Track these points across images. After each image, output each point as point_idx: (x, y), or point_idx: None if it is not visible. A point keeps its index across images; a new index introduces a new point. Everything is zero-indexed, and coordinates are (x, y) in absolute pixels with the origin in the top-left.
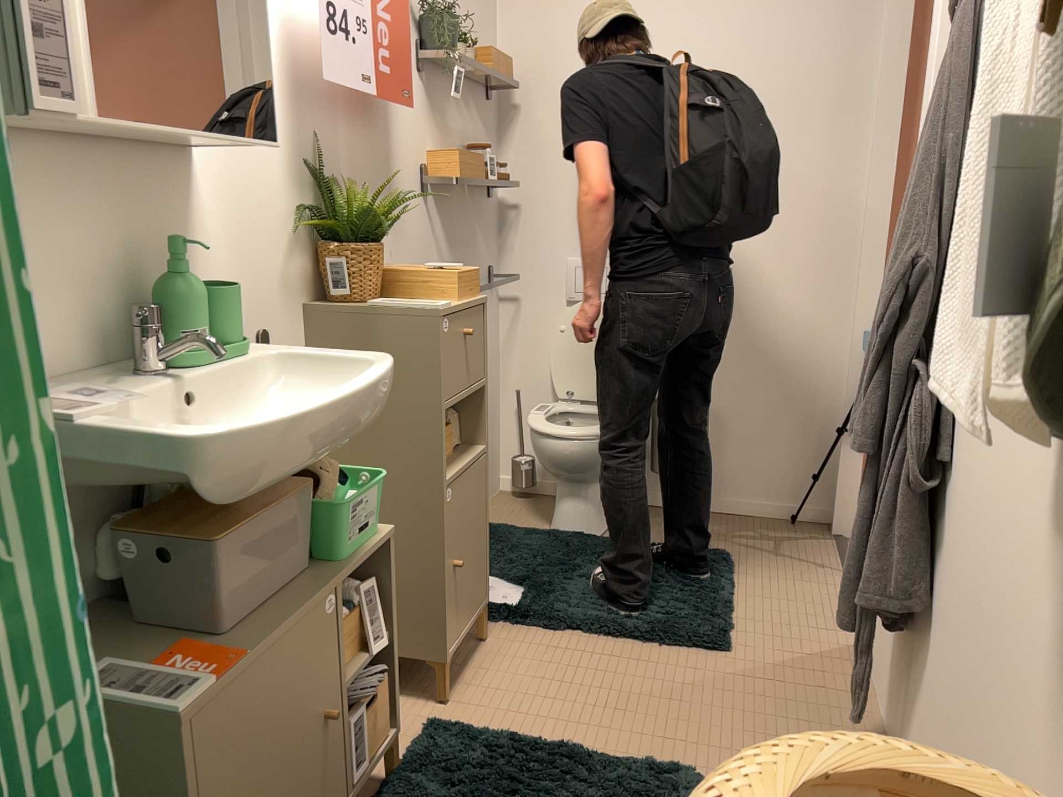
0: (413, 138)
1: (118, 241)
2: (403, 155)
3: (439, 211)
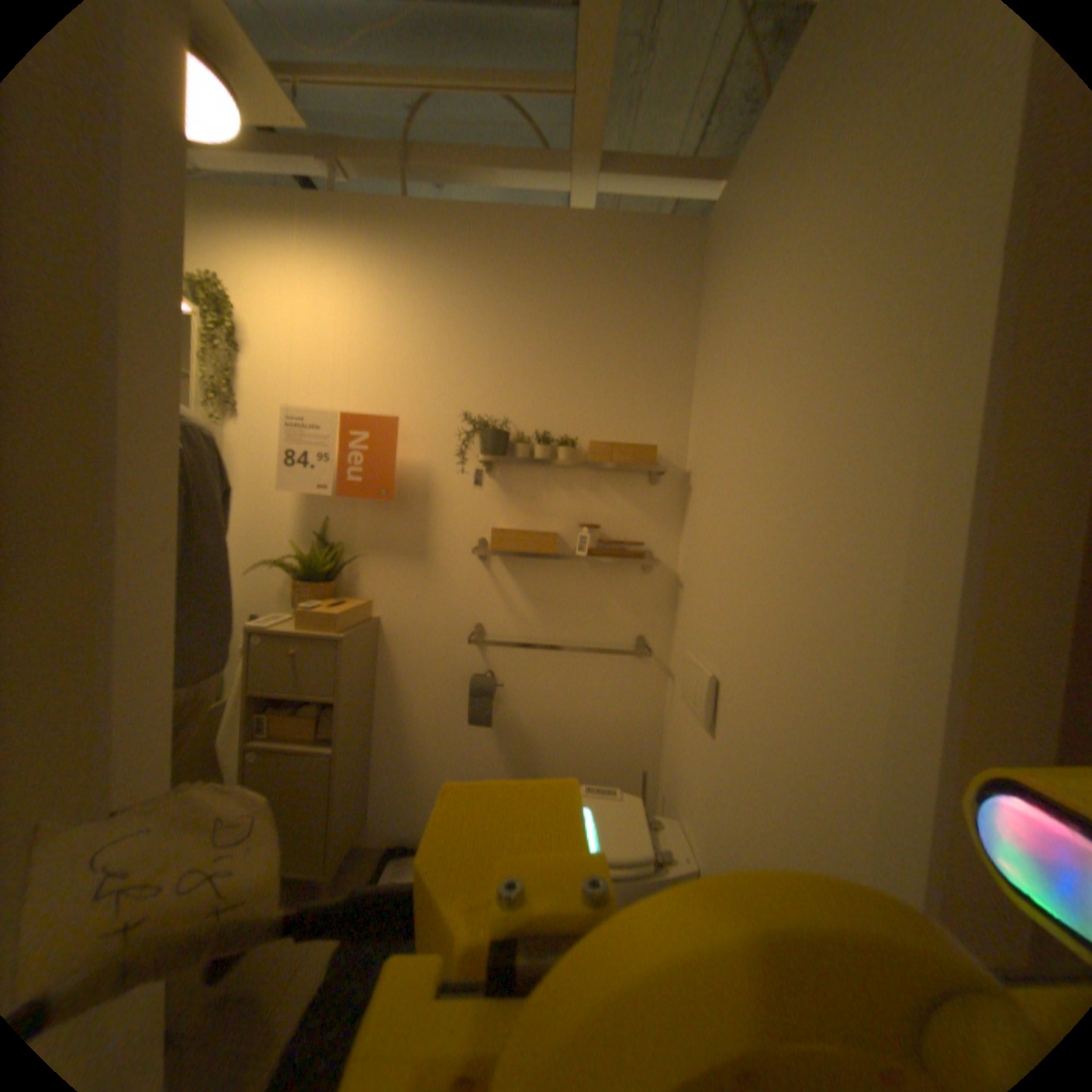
0: (466, 515)
1: None
2: (446, 527)
3: (514, 571)
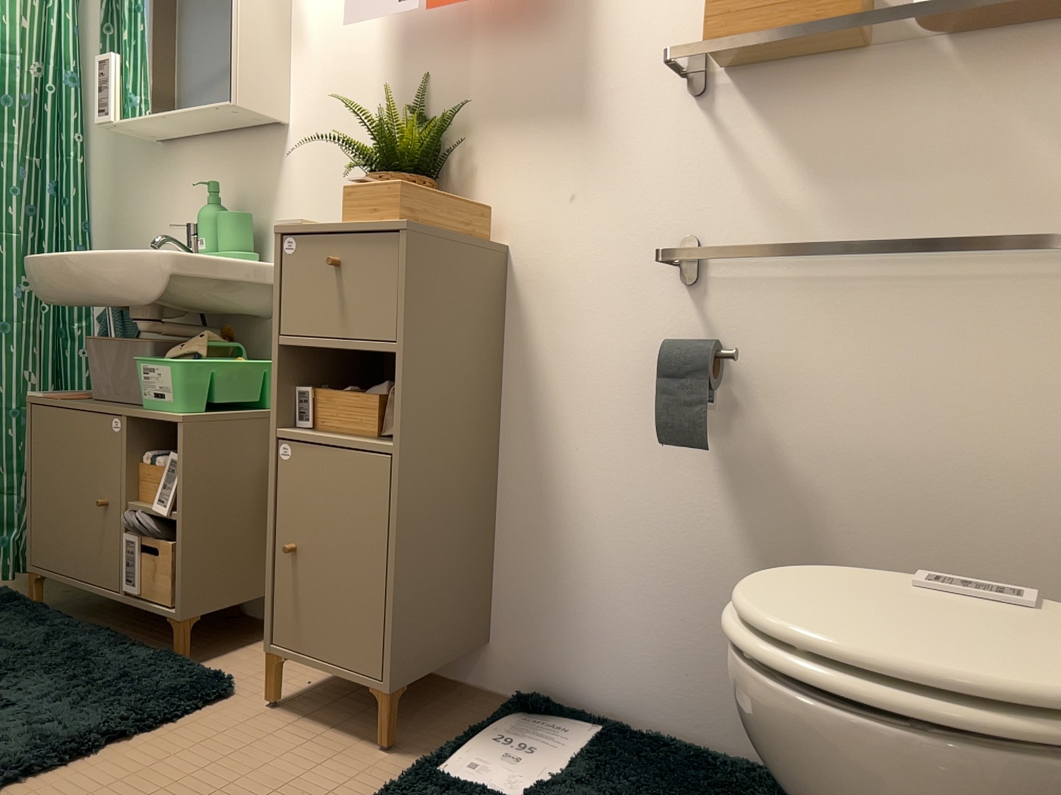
0: (659, 18)
1: (237, 194)
2: (620, 52)
3: (759, 117)
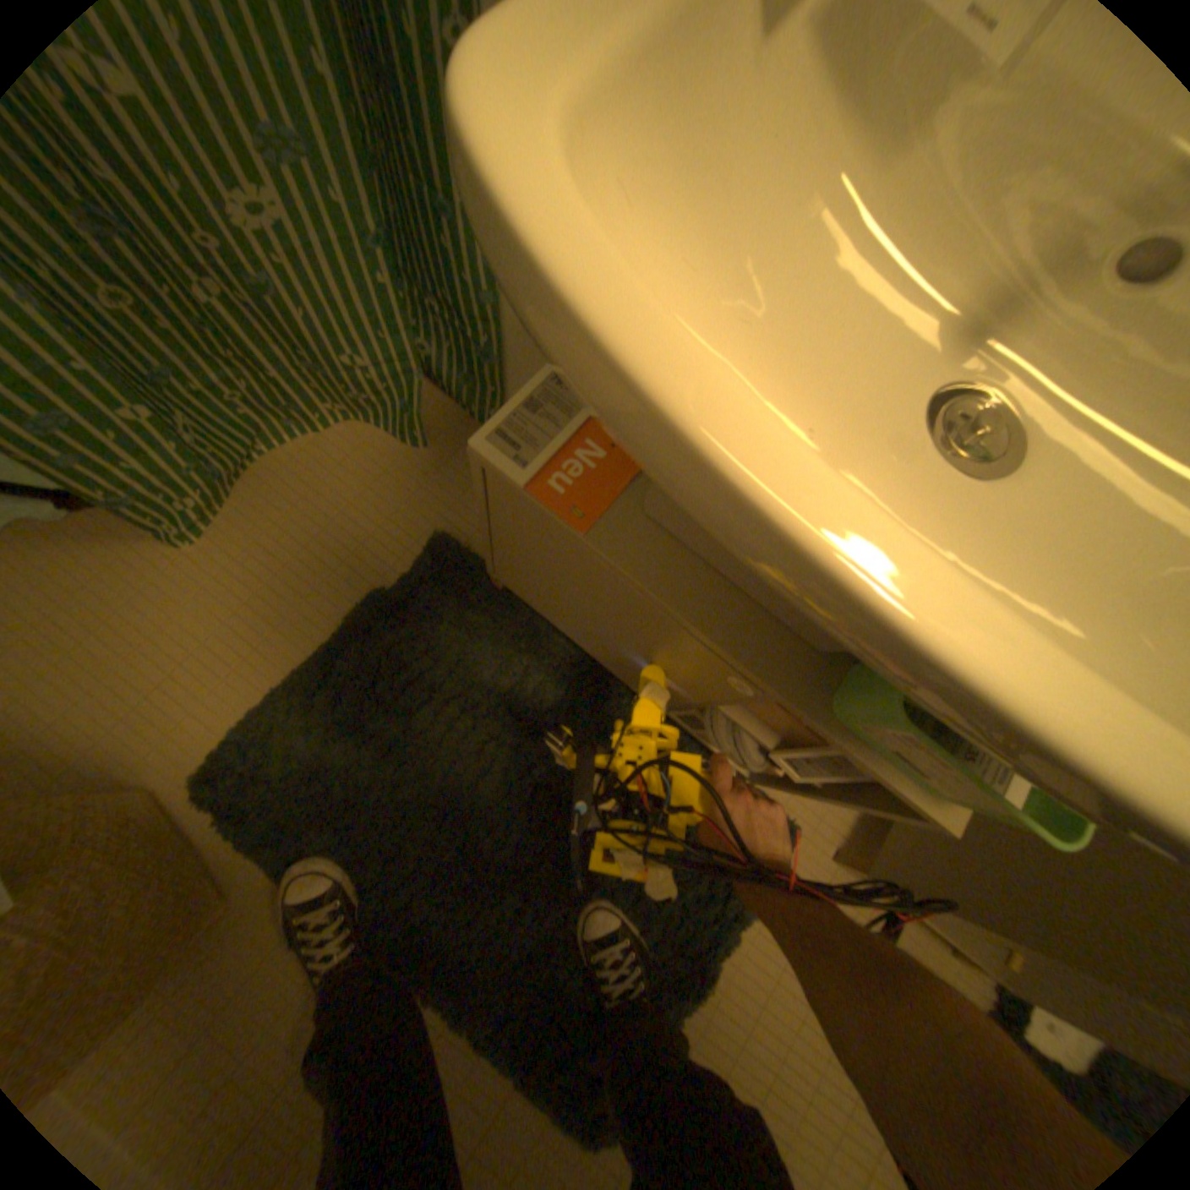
0: None
1: None
2: None
3: None
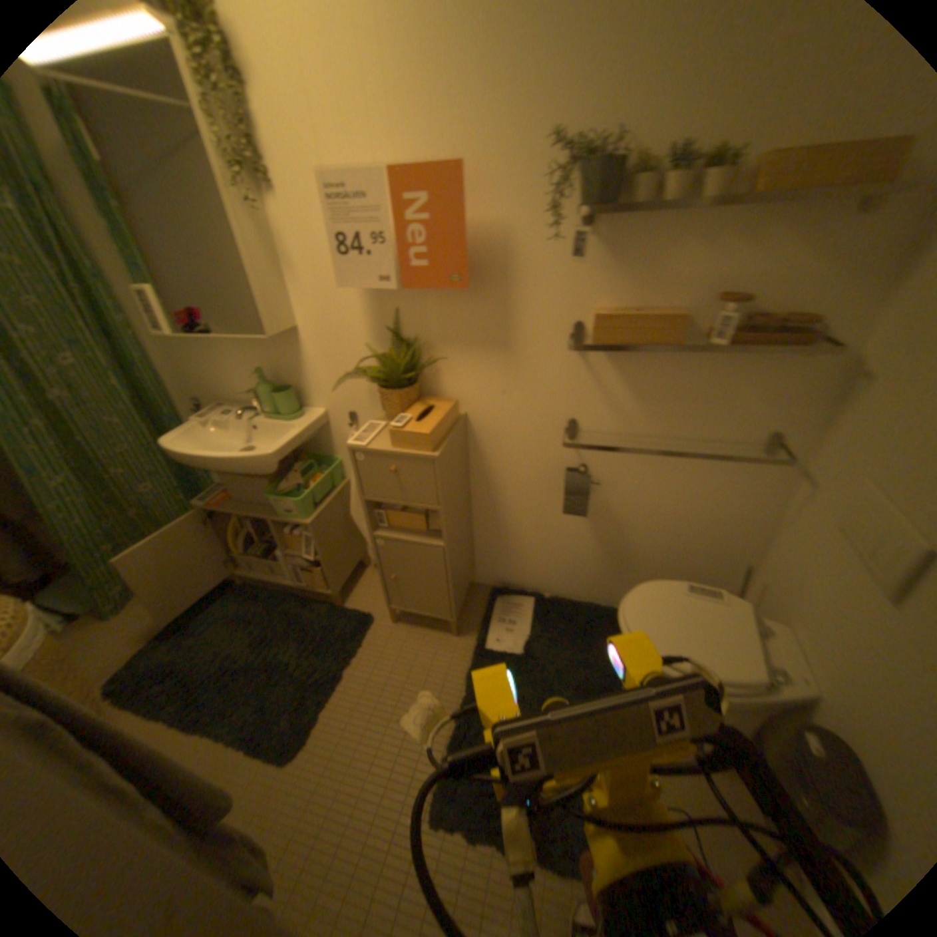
0: (556, 296)
1: (263, 364)
2: (531, 313)
3: (615, 363)
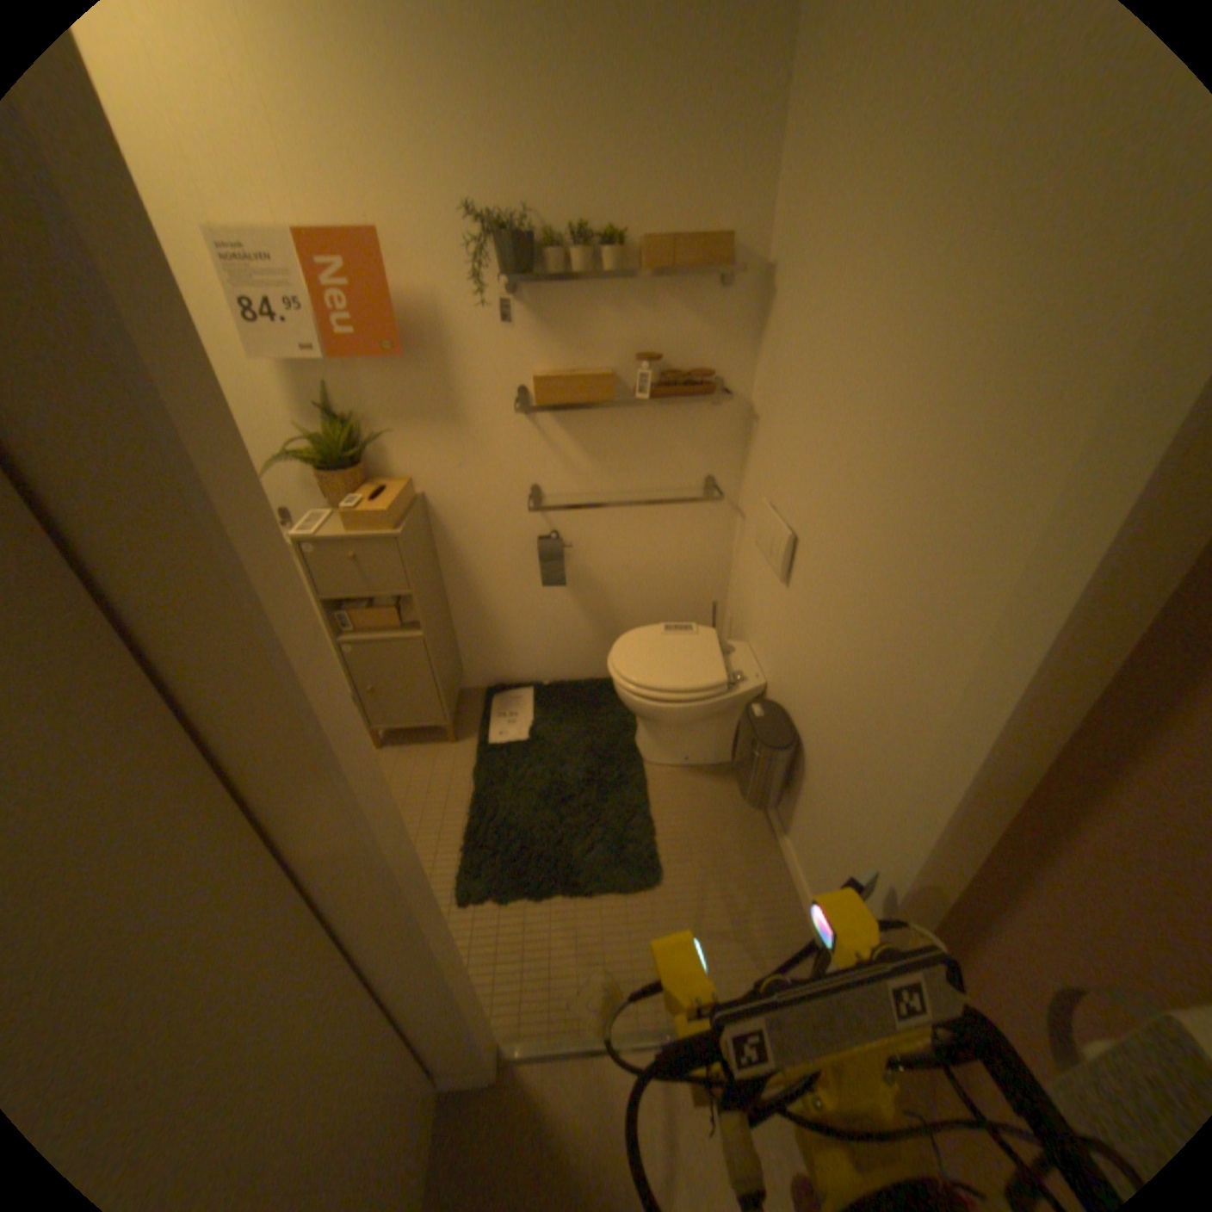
0: (497, 362)
1: None
2: (474, 381)
3: (564, 426)
